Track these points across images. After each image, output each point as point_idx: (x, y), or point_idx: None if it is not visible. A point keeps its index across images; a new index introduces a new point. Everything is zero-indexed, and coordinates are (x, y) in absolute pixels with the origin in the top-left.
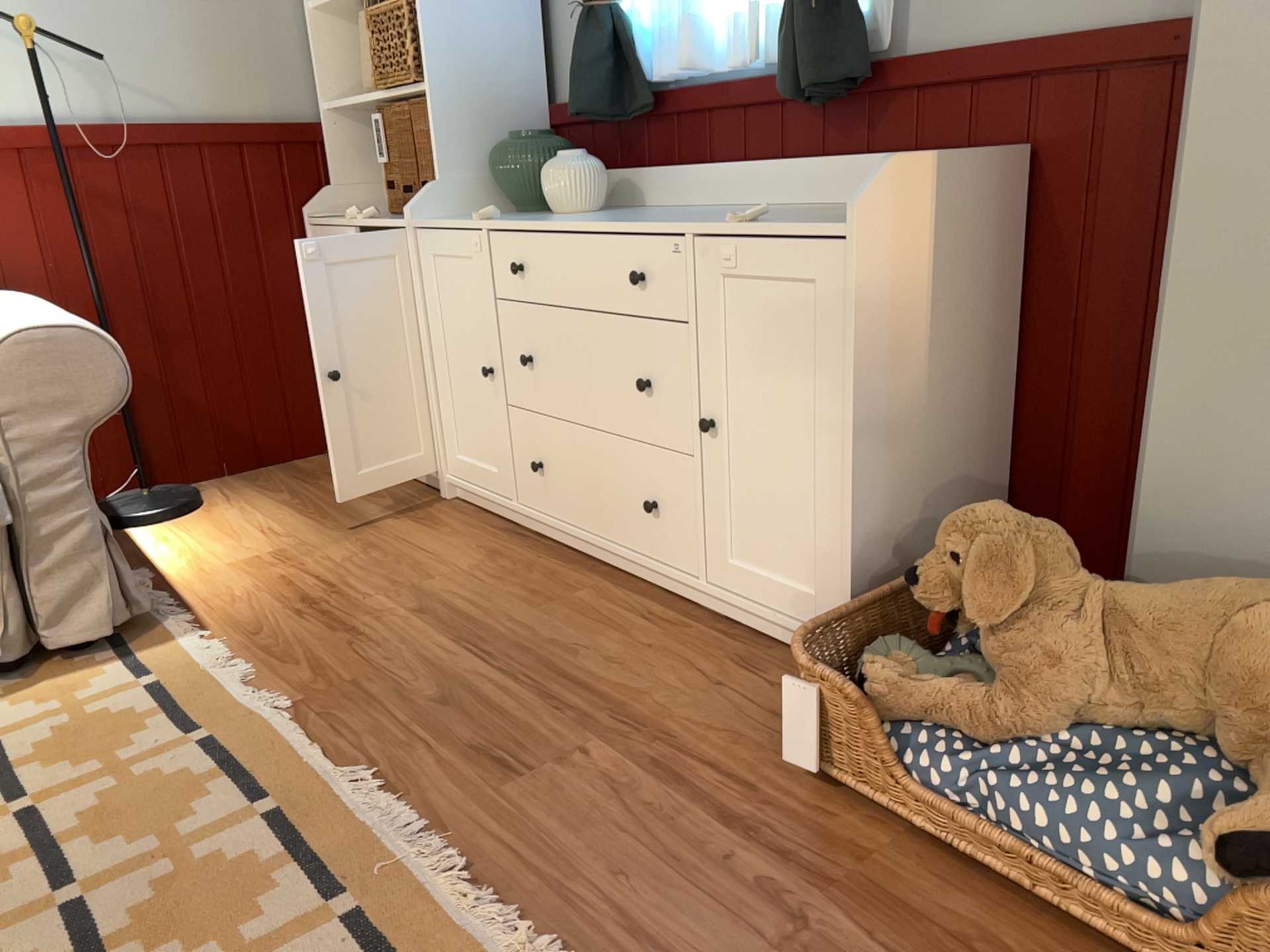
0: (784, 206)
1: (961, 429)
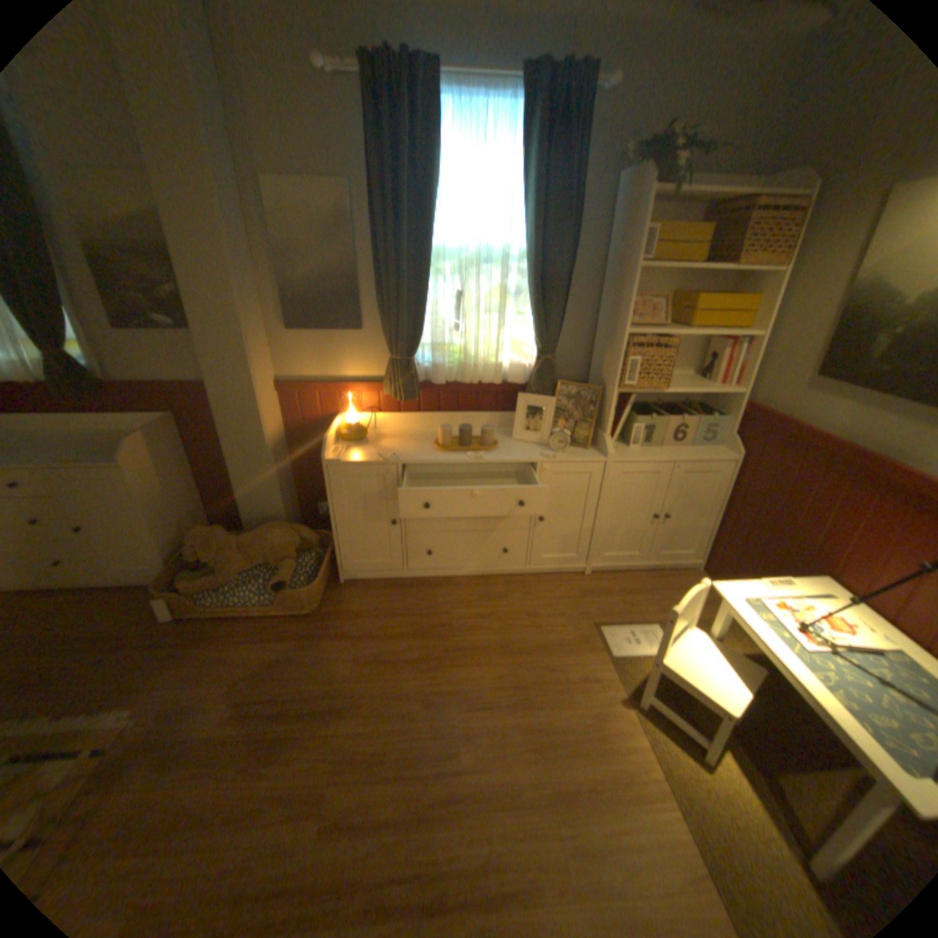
0: (72, 432)
1: (181, 501)
